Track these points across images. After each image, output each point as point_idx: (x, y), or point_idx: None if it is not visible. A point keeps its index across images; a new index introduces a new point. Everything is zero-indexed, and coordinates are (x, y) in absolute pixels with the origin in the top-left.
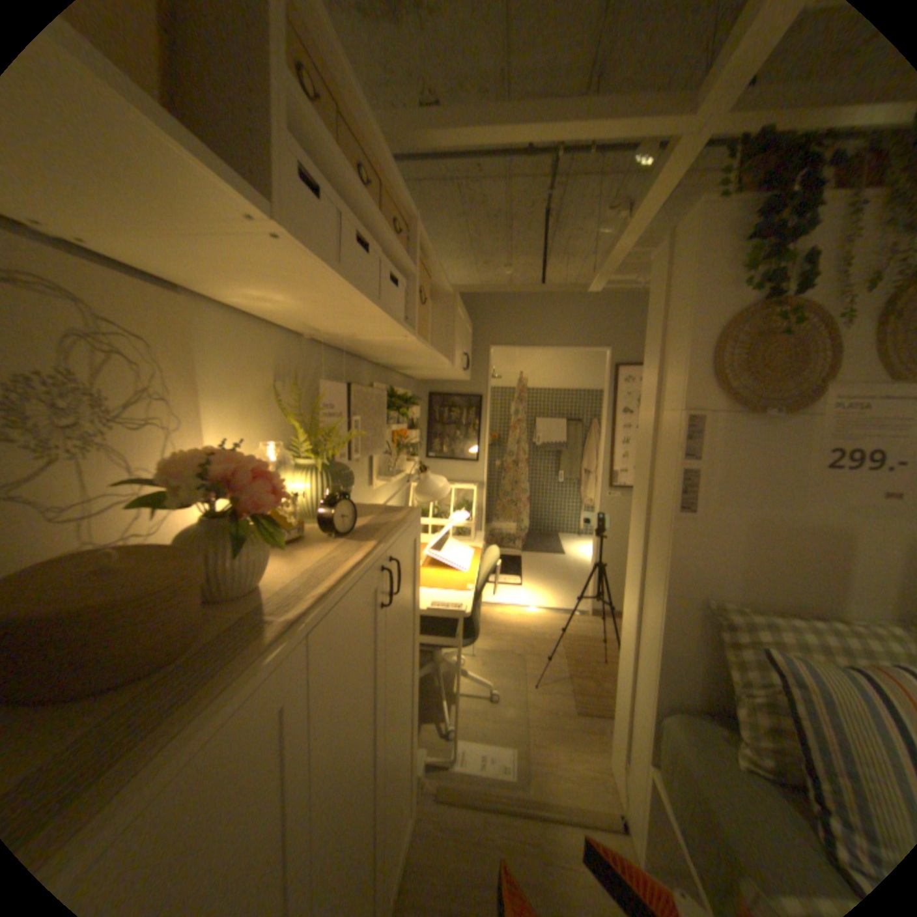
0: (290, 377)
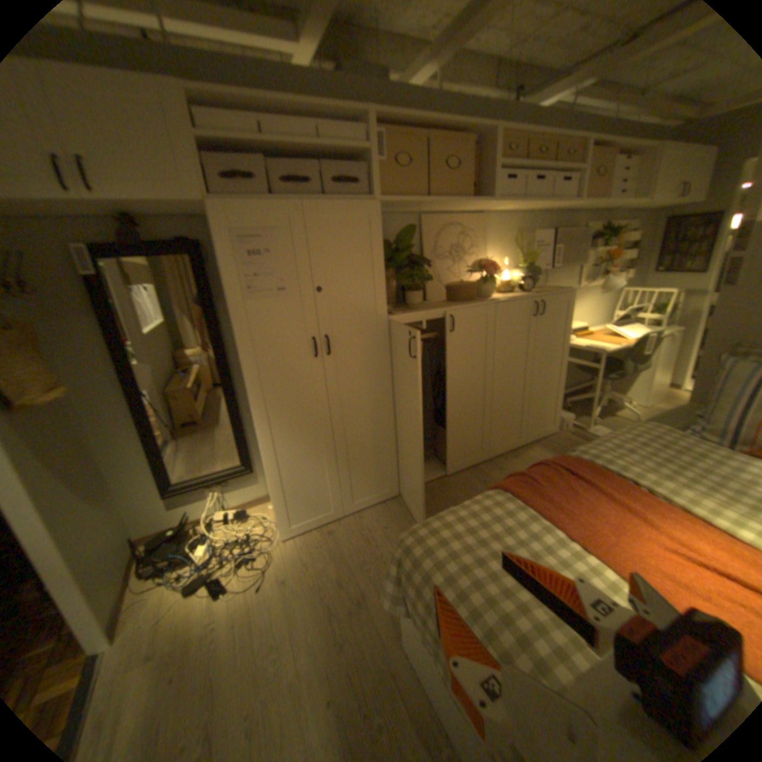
0: (524, 233)
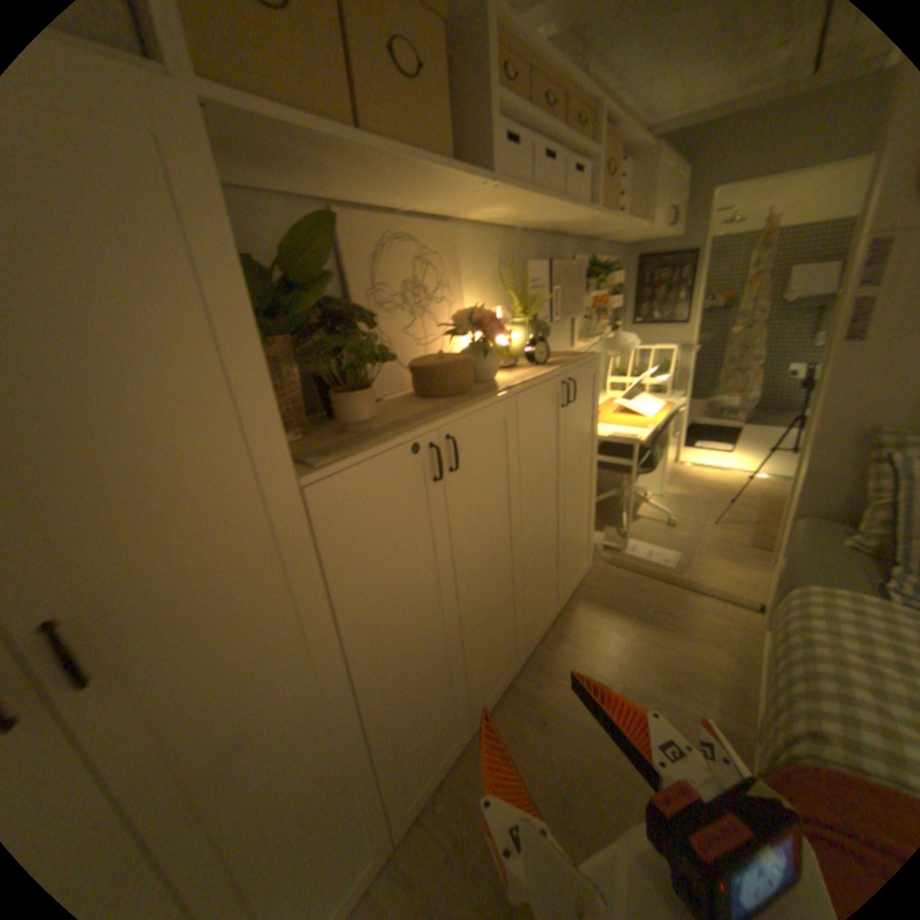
0: (508, 264)
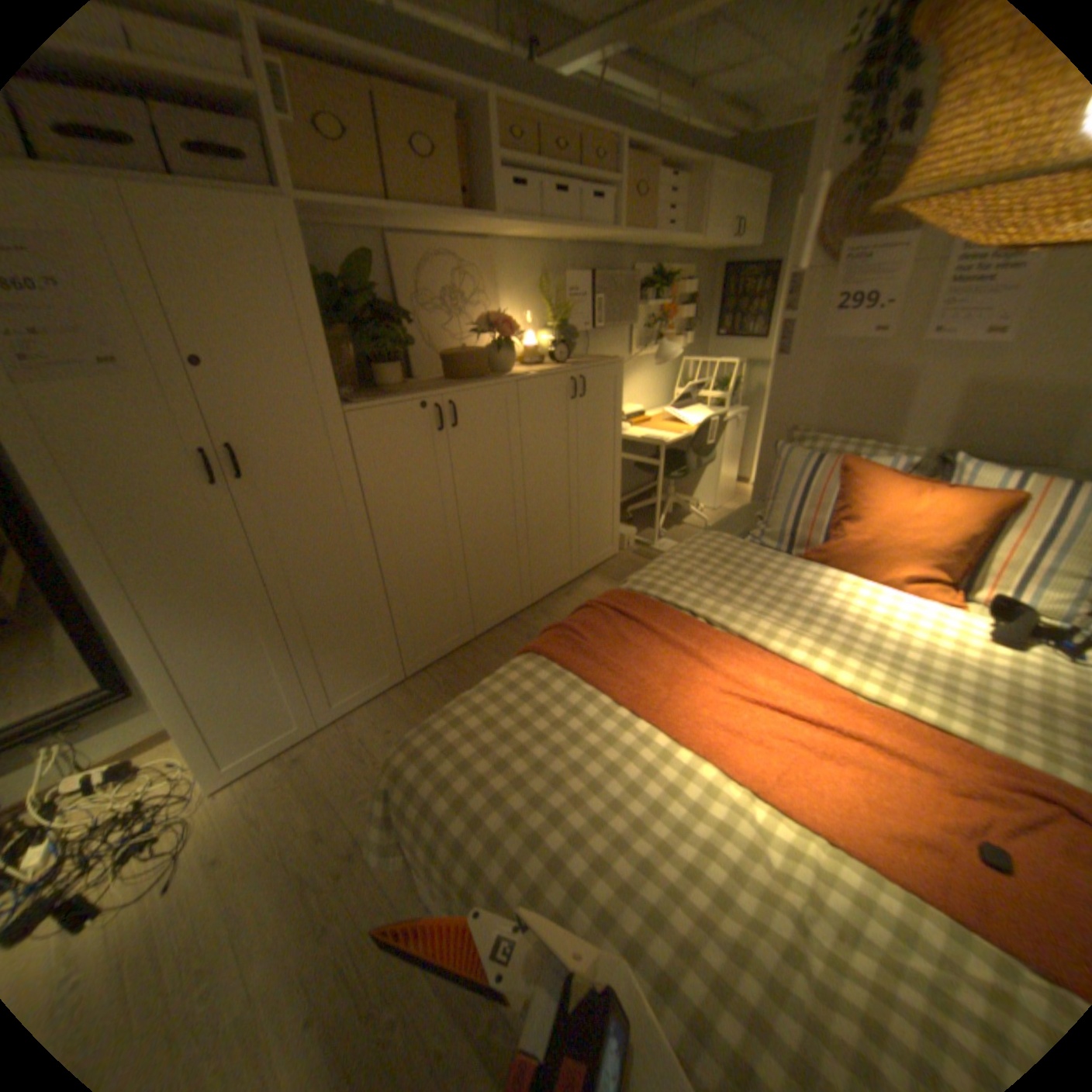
0: (553, 274)
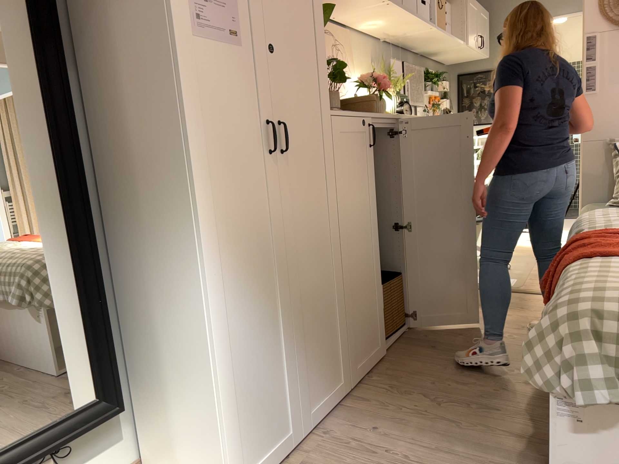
0: (376, 61)
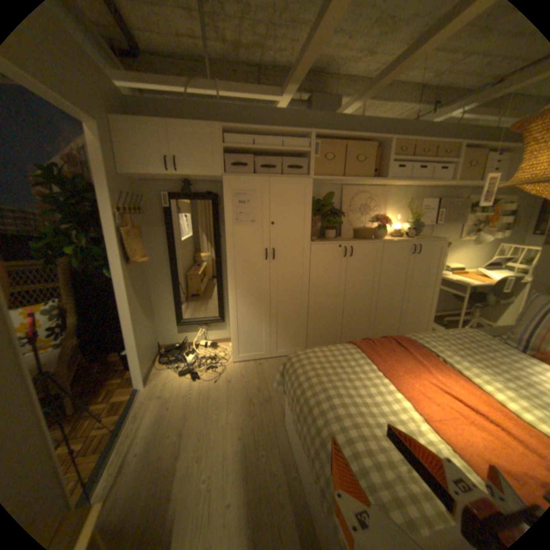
0: (417, 200)
